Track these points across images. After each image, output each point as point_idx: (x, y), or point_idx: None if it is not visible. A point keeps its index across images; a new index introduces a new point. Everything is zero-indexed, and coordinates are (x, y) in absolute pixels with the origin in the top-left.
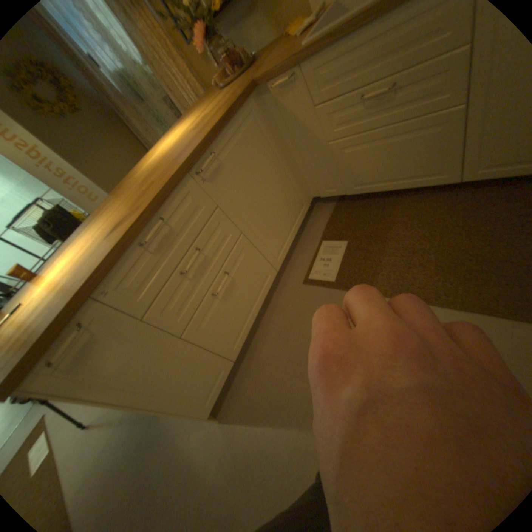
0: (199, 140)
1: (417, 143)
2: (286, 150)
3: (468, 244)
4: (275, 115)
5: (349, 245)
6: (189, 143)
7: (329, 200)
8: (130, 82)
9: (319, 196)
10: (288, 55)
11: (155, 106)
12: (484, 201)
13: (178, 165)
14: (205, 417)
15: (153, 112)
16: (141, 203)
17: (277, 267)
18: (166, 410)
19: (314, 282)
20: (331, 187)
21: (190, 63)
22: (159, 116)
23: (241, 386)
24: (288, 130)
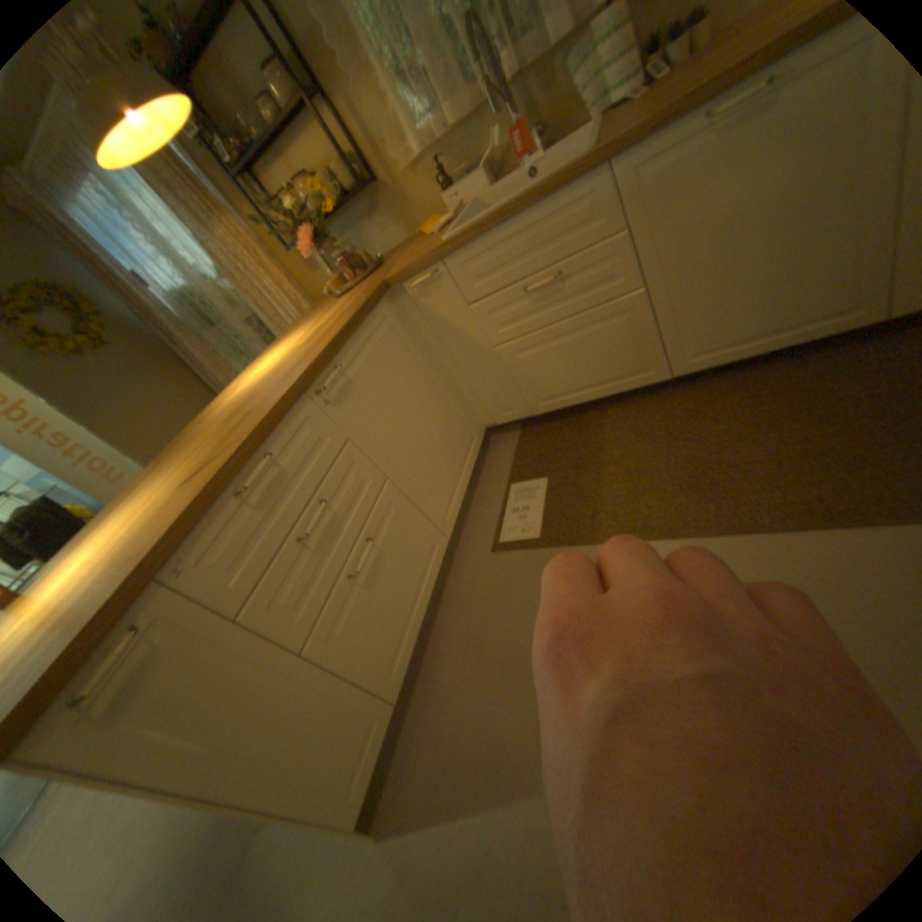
0: (318, 351)
1: (604, 335)
2: (438, 364)
3: (704, 450)
4: (417, 321)
5: (550, 482)
6: (302, 358)
7: (510, 429)
8: (195, 303)
9: (494, 423)
10: (427, 251)
11: (233, 331)
12: (707, 397)
13: (289, 382)
14: (349, 823)
15: (229, 340)
16: (235, 437)
17: (447, 532)
18: (276, 806)
19: (508, 544)
20: (508, 408)
21: (290, 274)
22: (238, 344)
23: (412, 752)
24: (437, 338)
